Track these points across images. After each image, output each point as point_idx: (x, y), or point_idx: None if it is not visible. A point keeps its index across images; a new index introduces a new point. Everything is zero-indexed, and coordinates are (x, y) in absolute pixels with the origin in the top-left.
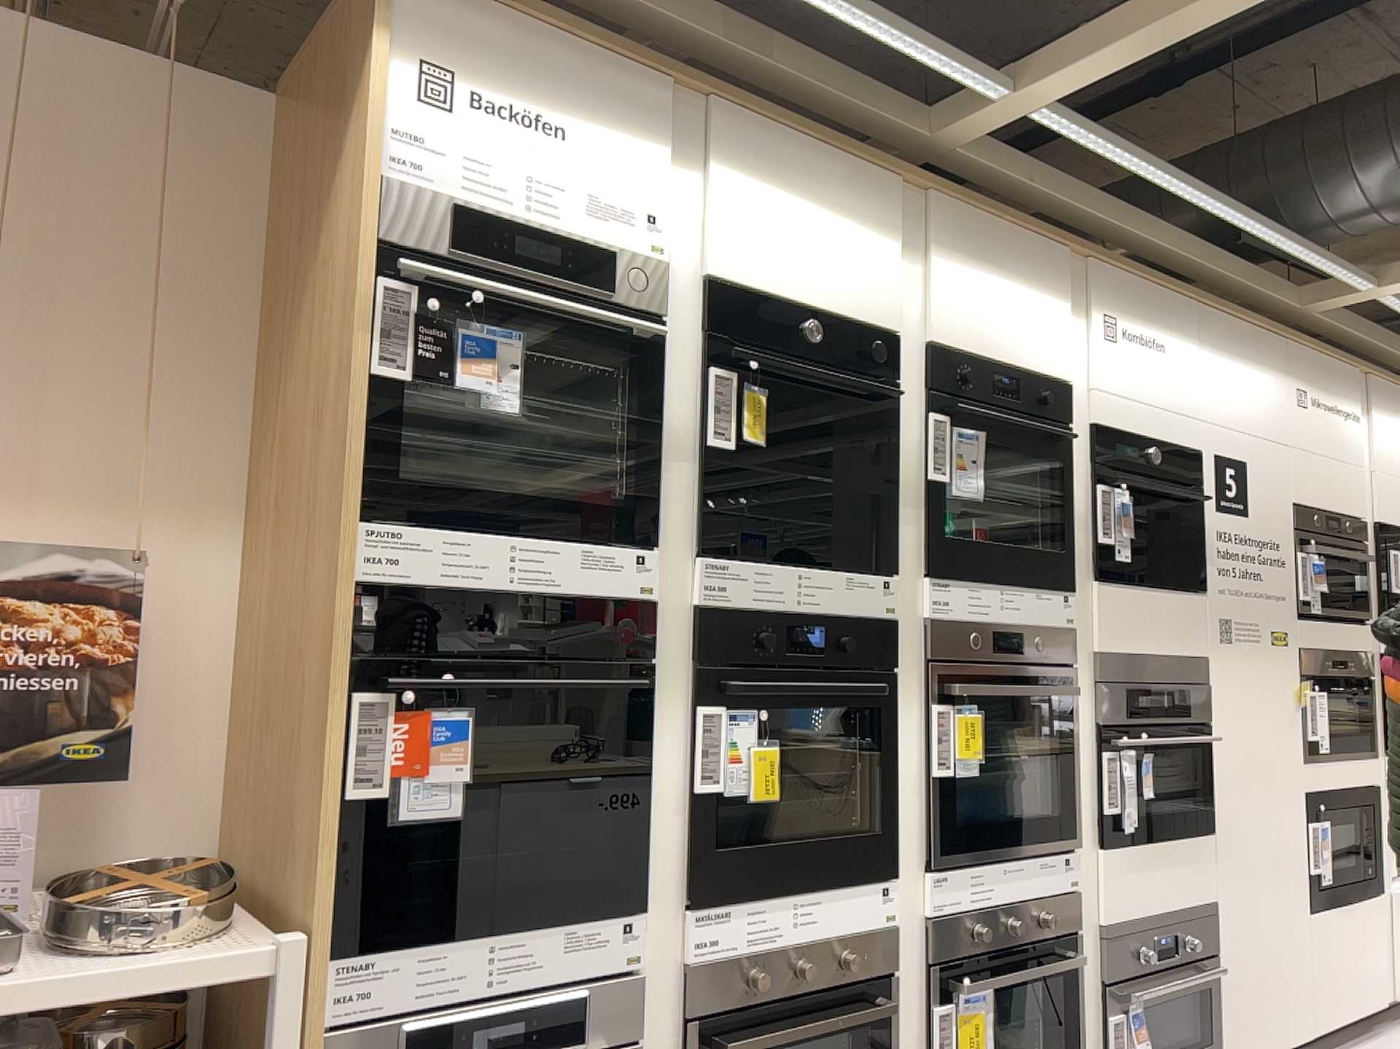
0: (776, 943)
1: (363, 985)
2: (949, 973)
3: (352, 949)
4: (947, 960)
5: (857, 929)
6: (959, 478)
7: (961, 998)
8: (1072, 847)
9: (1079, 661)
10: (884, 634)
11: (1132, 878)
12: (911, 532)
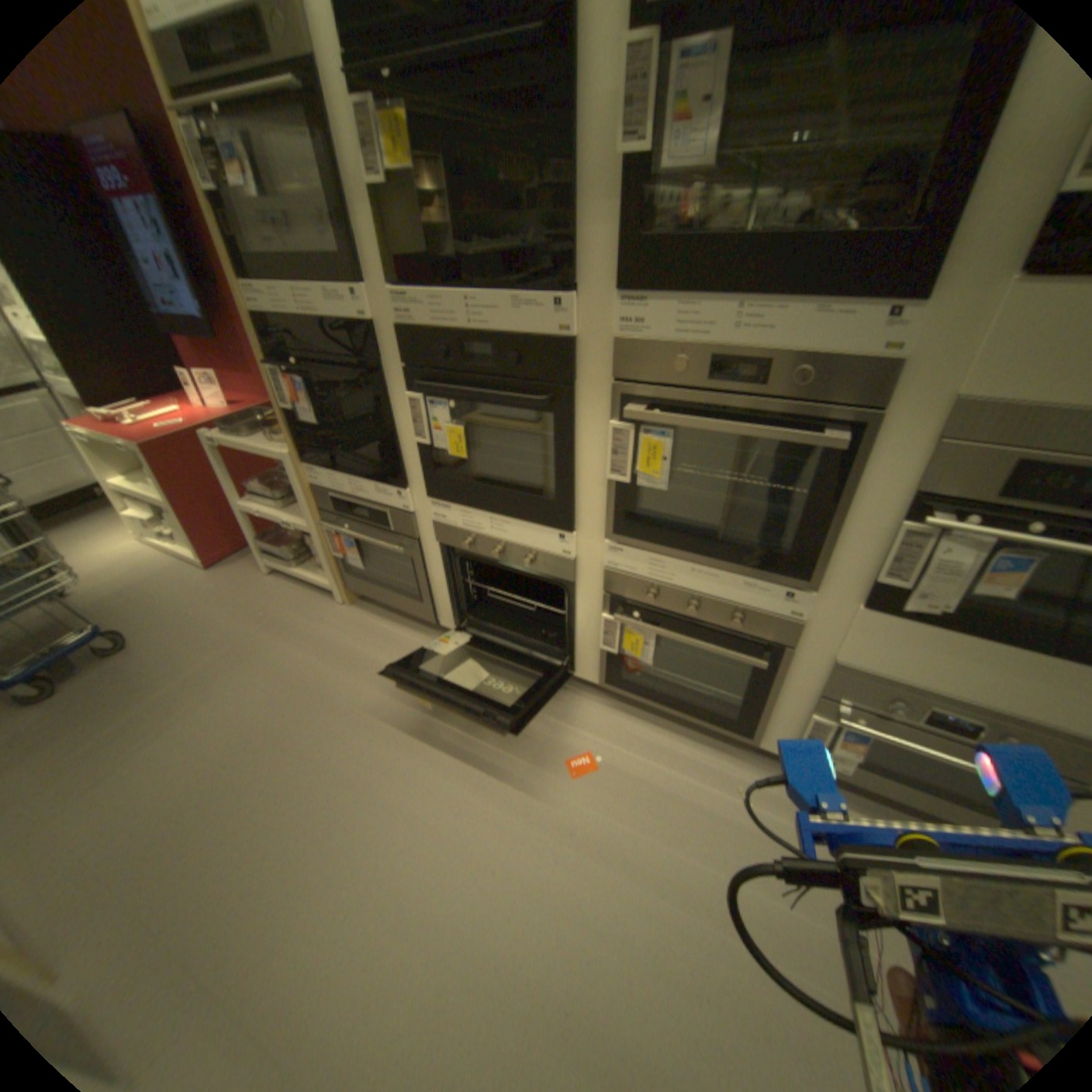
0: (481, 534)
1: (315, 478)
2: (622, 605)
3: (311, 464)
4: (622, 598)
5: (539, 550)
6: (676, 137)
7: (631, 624)
8: (801, 589)
9: (913, 406)
10: (554, 352)
11: (914, 653)
12: (600, 236)
